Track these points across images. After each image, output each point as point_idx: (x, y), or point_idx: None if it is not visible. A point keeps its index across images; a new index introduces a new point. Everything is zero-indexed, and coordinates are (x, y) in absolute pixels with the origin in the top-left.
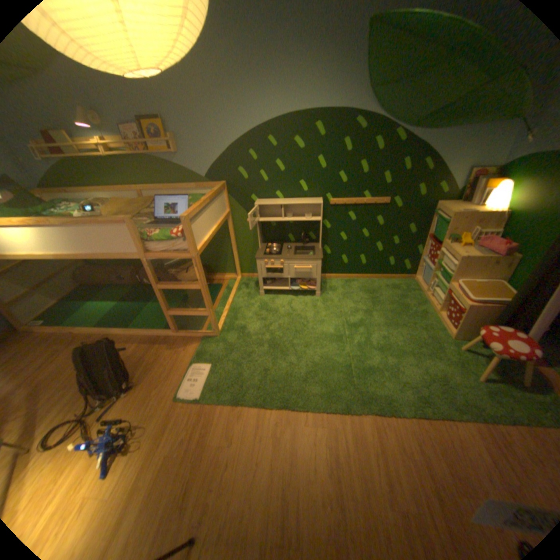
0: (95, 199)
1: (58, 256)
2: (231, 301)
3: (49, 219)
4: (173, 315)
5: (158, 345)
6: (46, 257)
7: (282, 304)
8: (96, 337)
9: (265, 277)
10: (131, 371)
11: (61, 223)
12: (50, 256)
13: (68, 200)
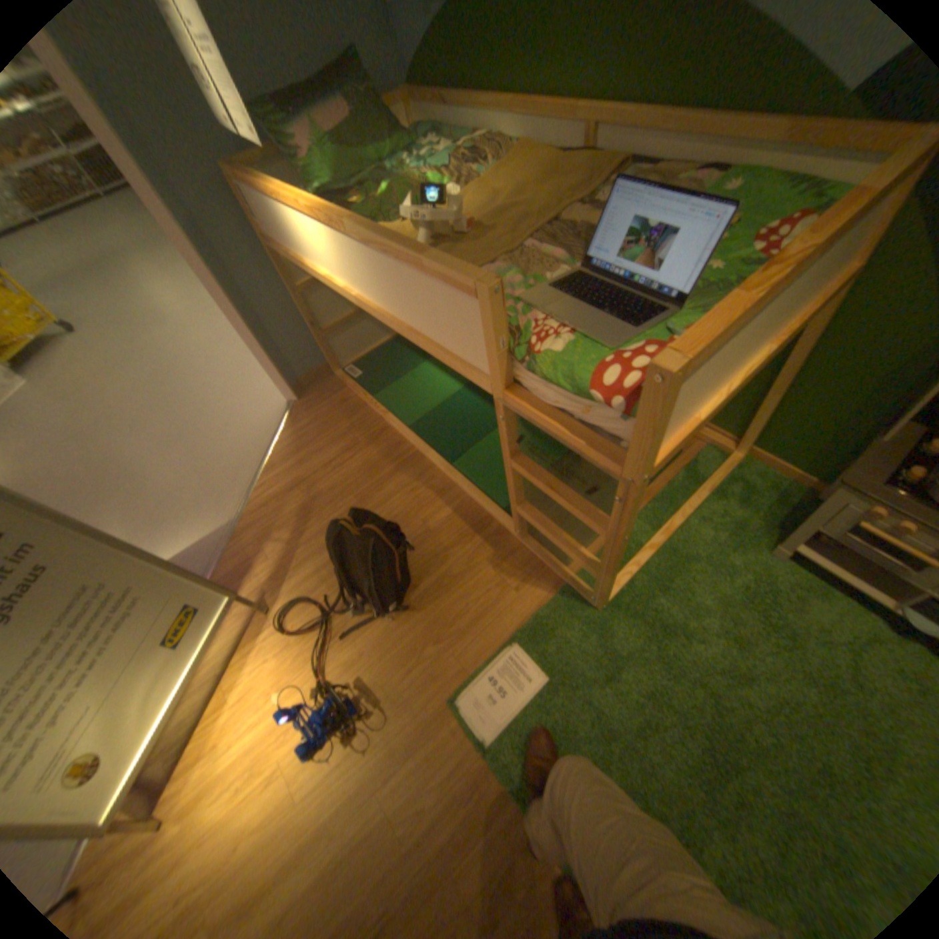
0: (489, 136)
1: (363, 303)
2: (681, 523)
3: (349, 216)
4: (526, 518)
5: (482, 539)
6: (348, 296)
7: (829, 633)
8: (407, 449)
9: (835, 538)
10: (421, 569)
11: (361, 239)
12: (353, 296)
13: (445, 125)
